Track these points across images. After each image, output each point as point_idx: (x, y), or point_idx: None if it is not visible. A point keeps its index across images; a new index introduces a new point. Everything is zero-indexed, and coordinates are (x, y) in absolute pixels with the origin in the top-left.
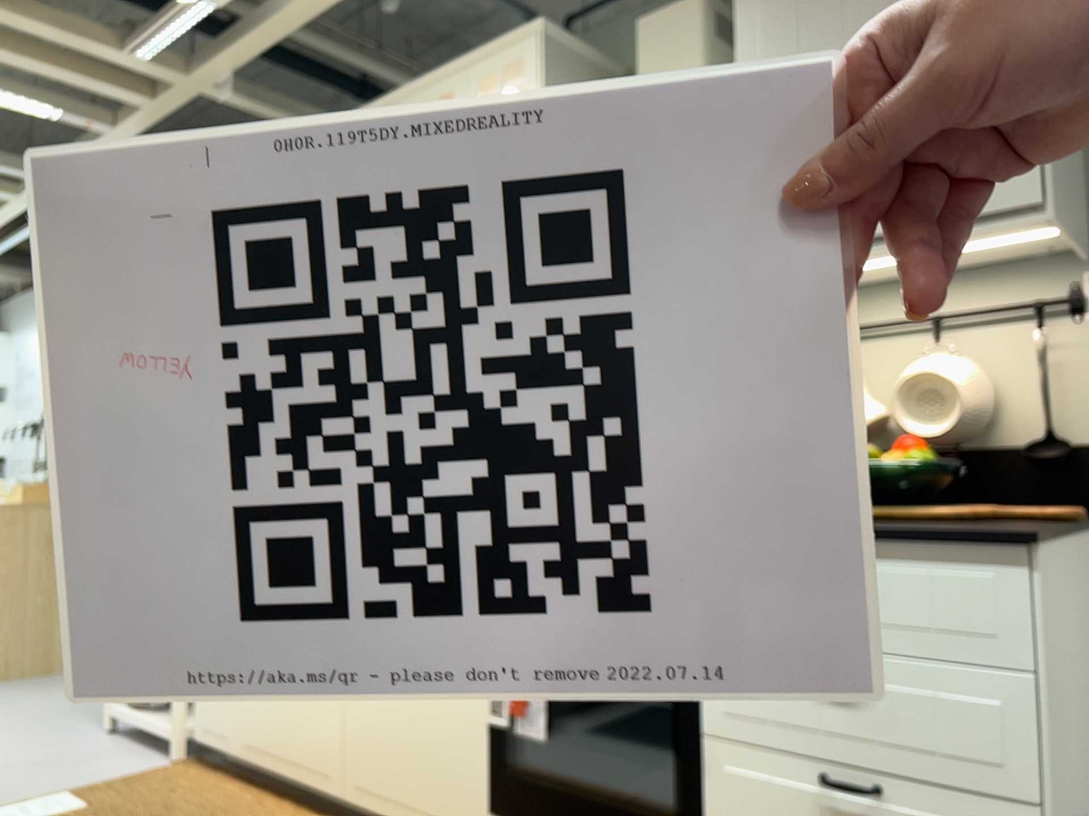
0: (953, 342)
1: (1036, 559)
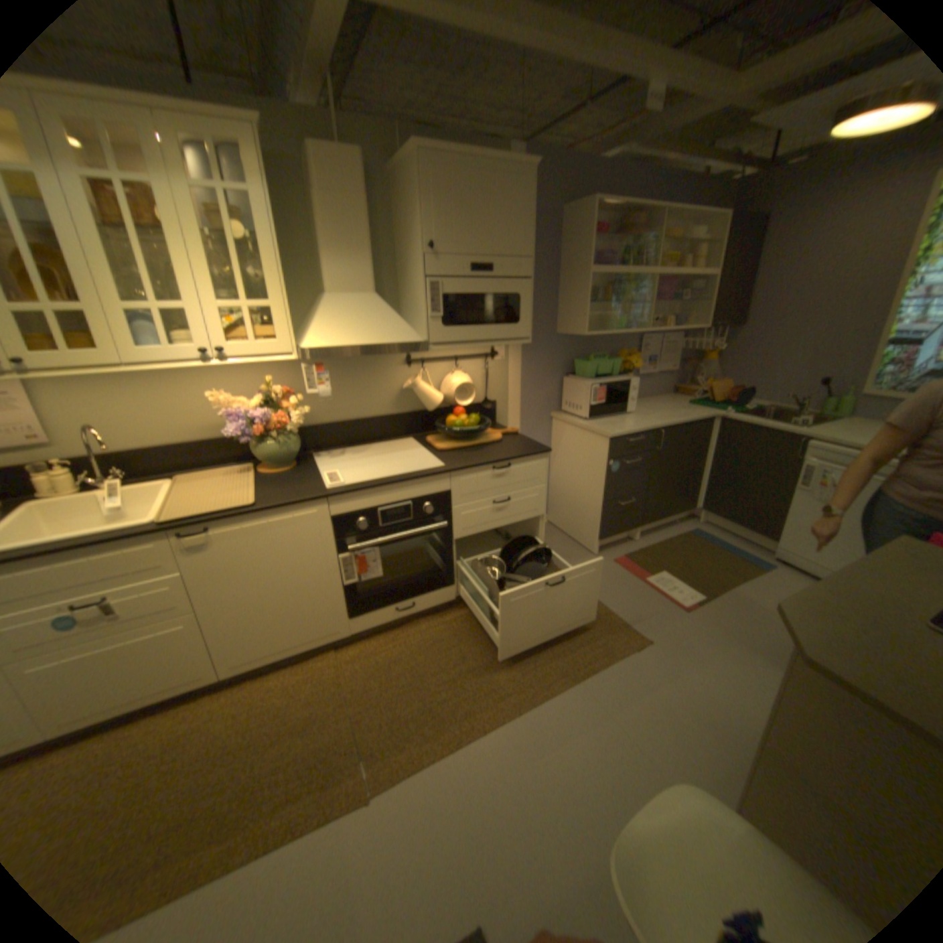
0: (462, 369)
1: (547, 456)
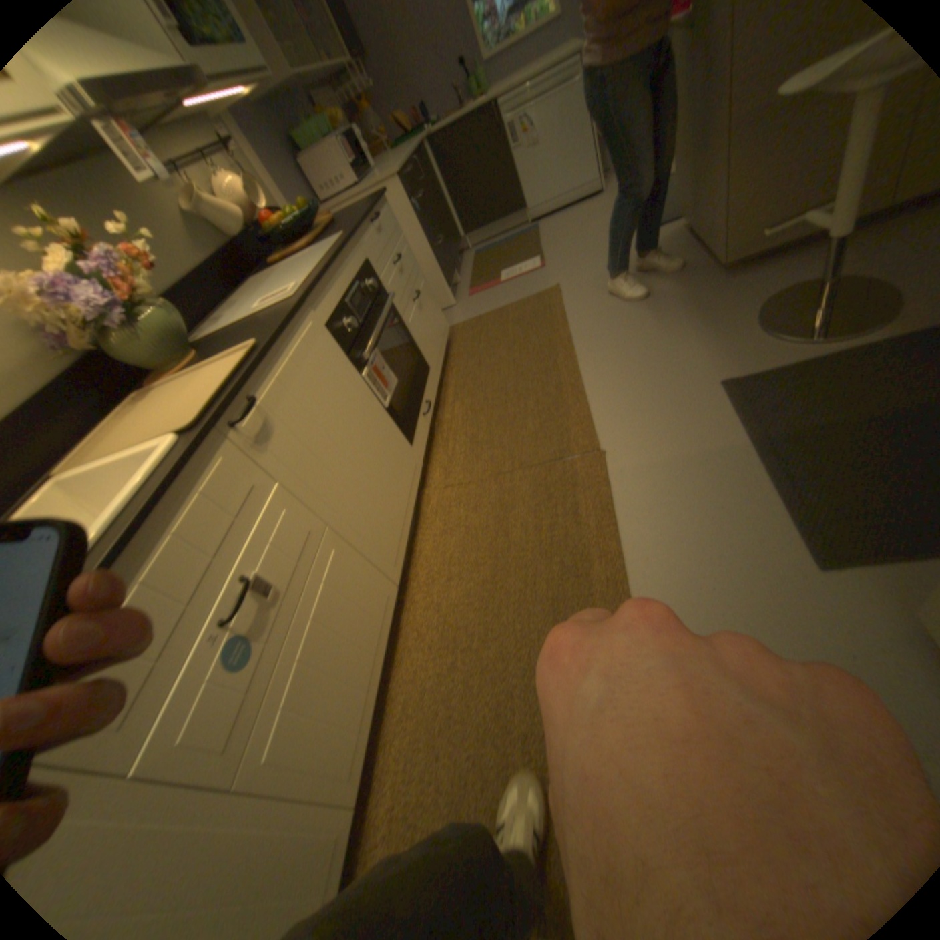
0: (215, 164)
1: (385, 196)
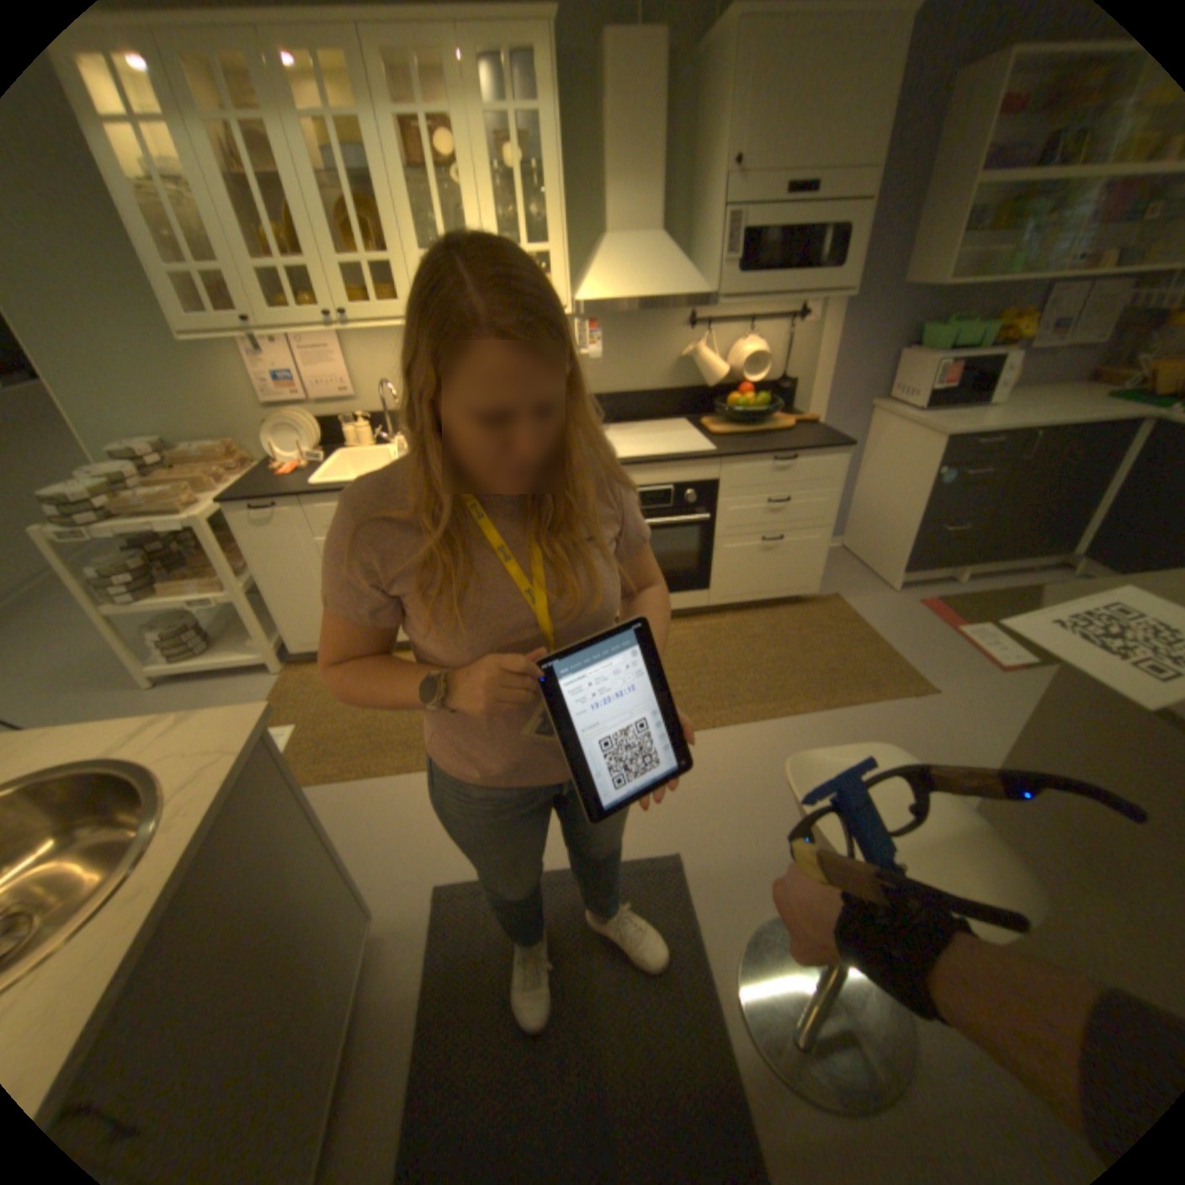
0: (759, 332)
1: (850, 451)
